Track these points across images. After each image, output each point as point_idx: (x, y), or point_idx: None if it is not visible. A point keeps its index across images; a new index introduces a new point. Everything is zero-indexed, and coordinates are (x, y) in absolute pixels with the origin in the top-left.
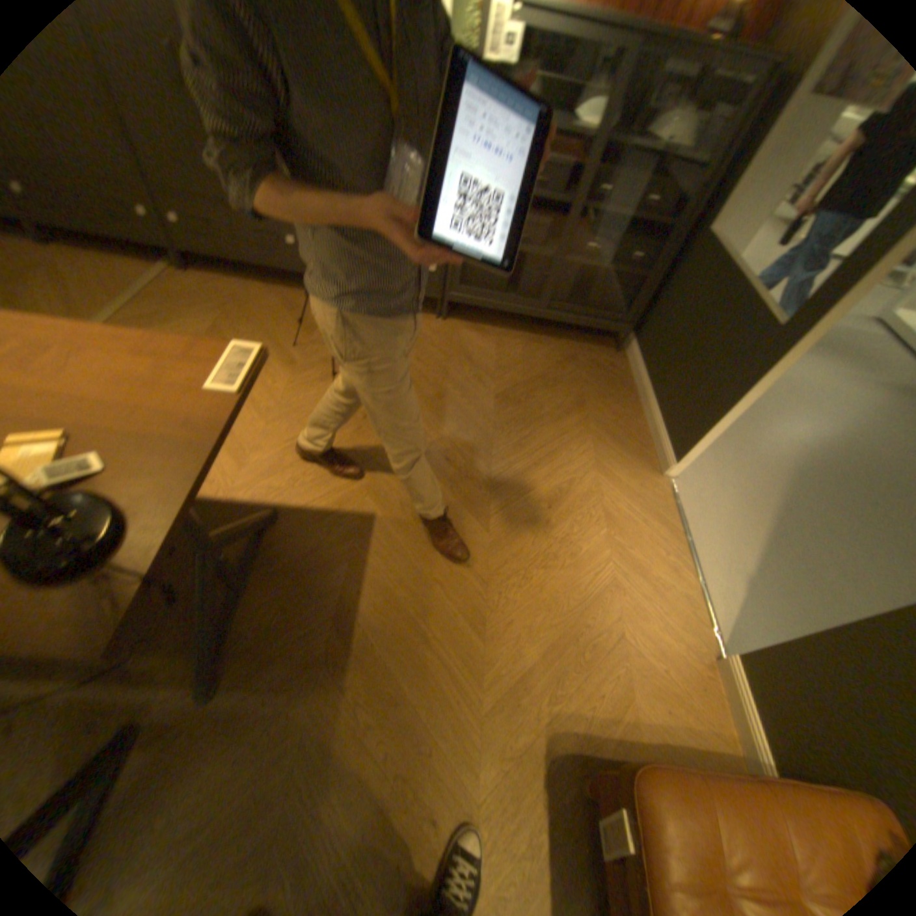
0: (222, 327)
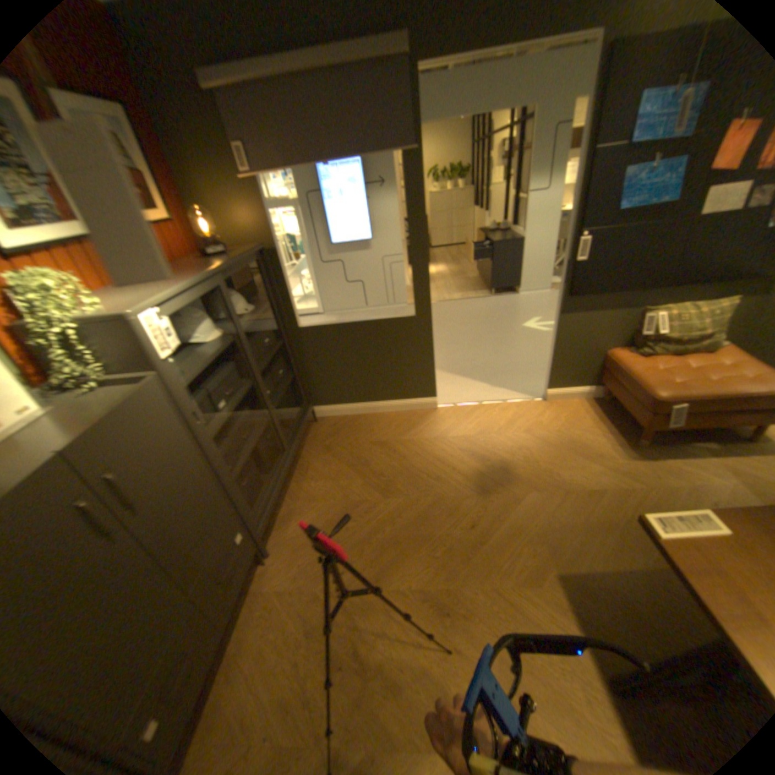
0: None
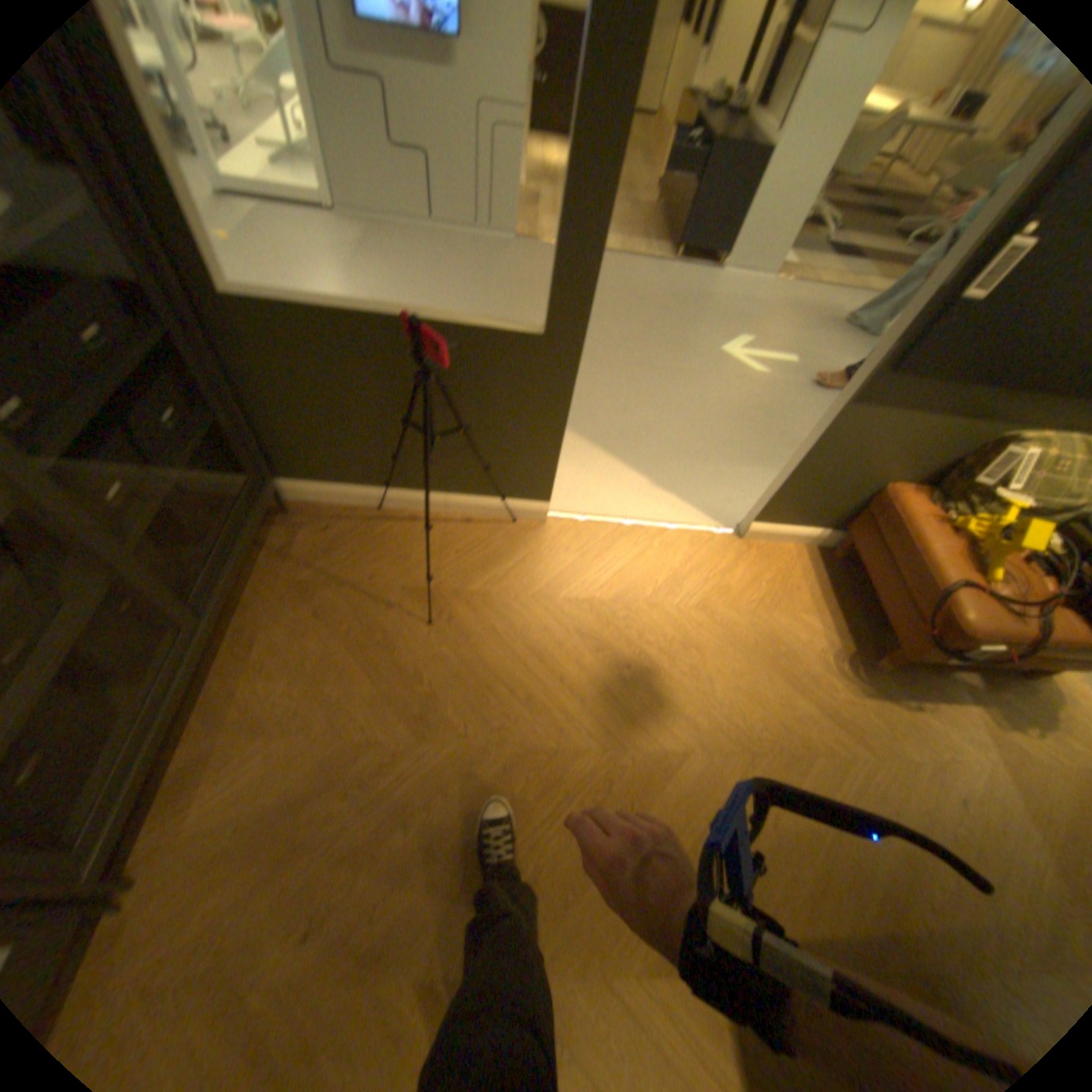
0: None
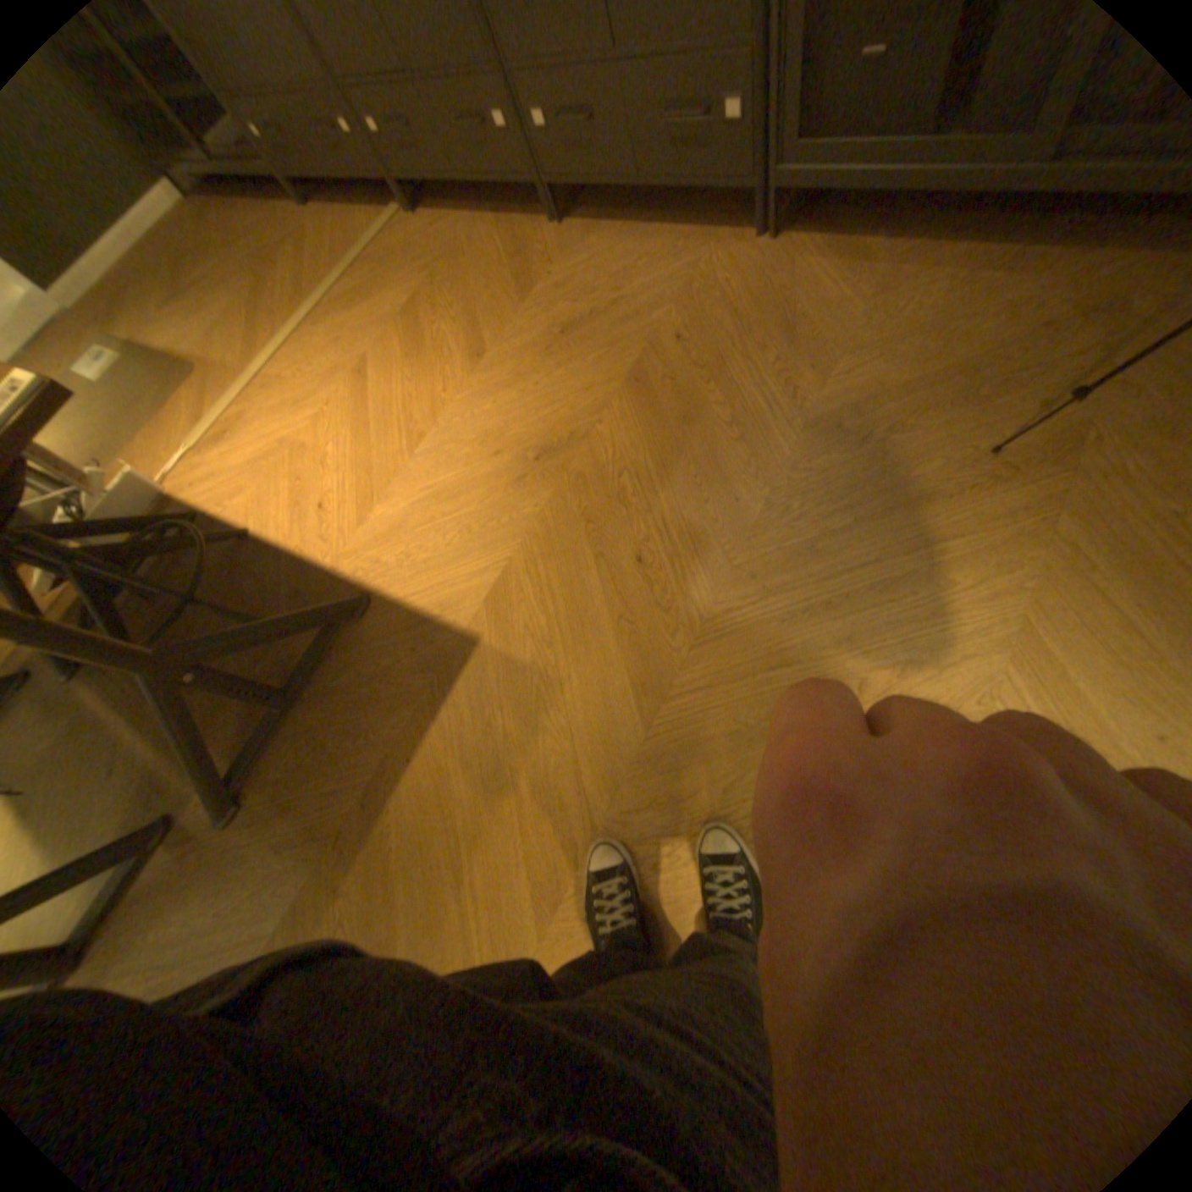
0: (418, 304)
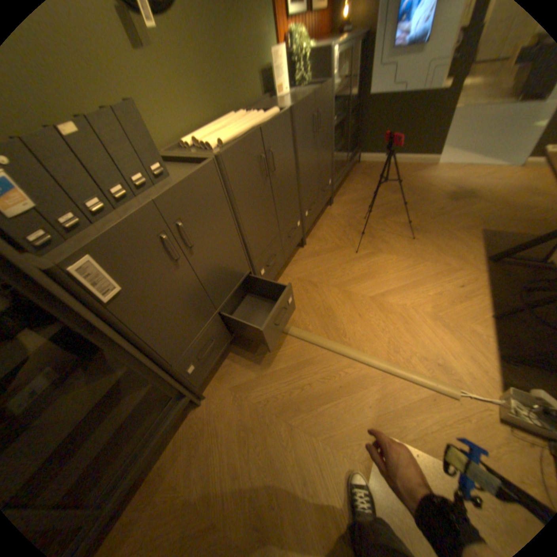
0: (339, 283)
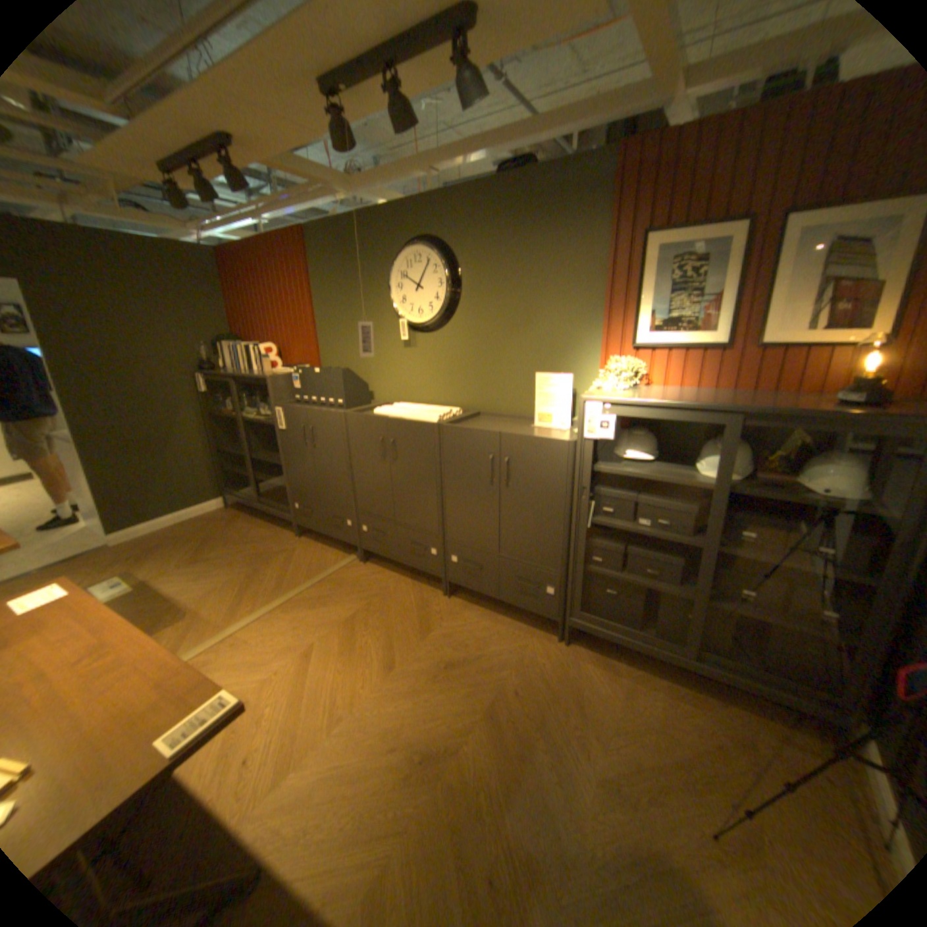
0: (355, 620)
